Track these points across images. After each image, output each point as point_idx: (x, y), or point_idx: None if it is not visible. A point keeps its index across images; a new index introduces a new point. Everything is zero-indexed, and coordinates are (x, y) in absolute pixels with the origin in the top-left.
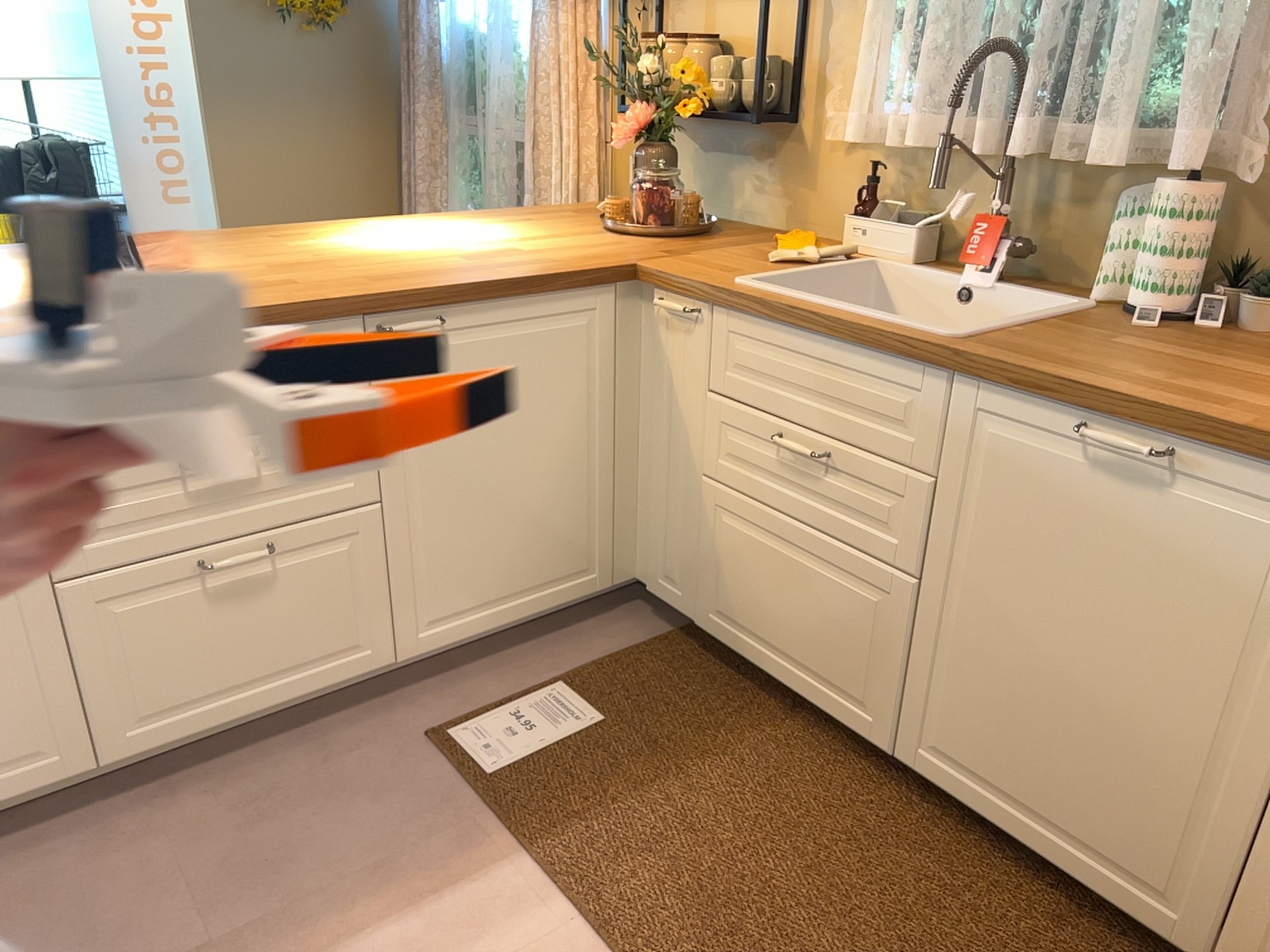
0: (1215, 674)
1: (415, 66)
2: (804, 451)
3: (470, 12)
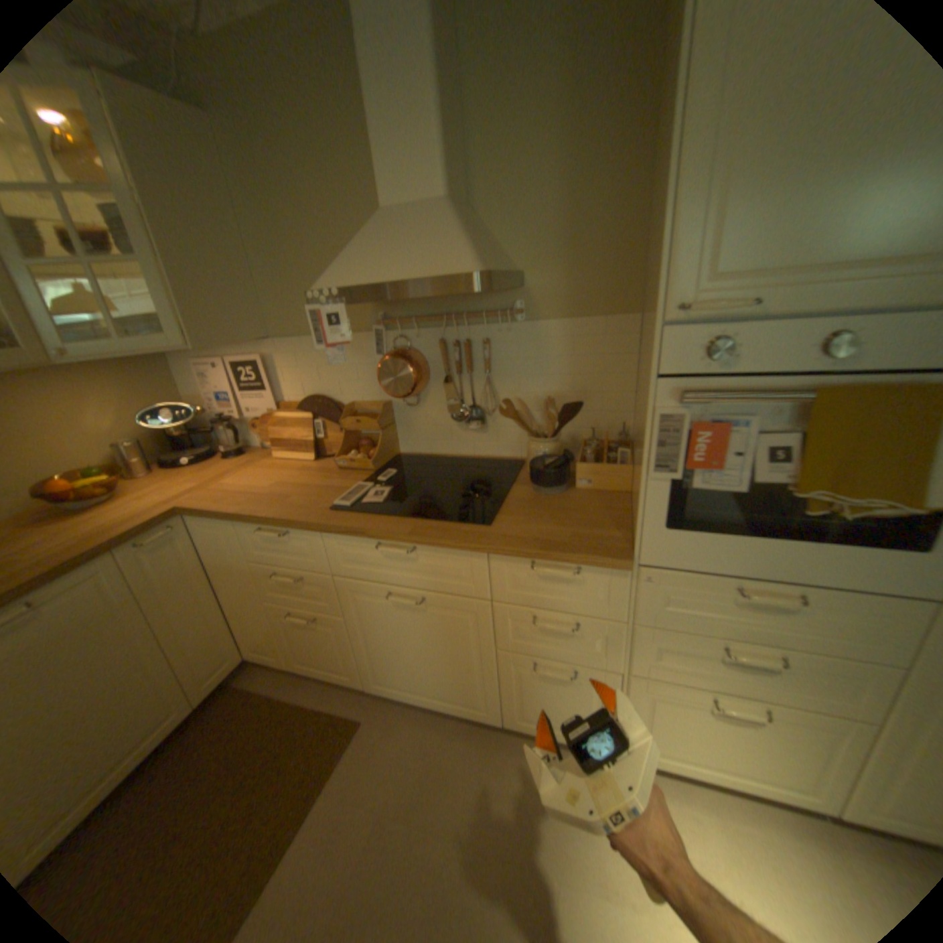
0: (117, 645)
1: None
2: None
3: None
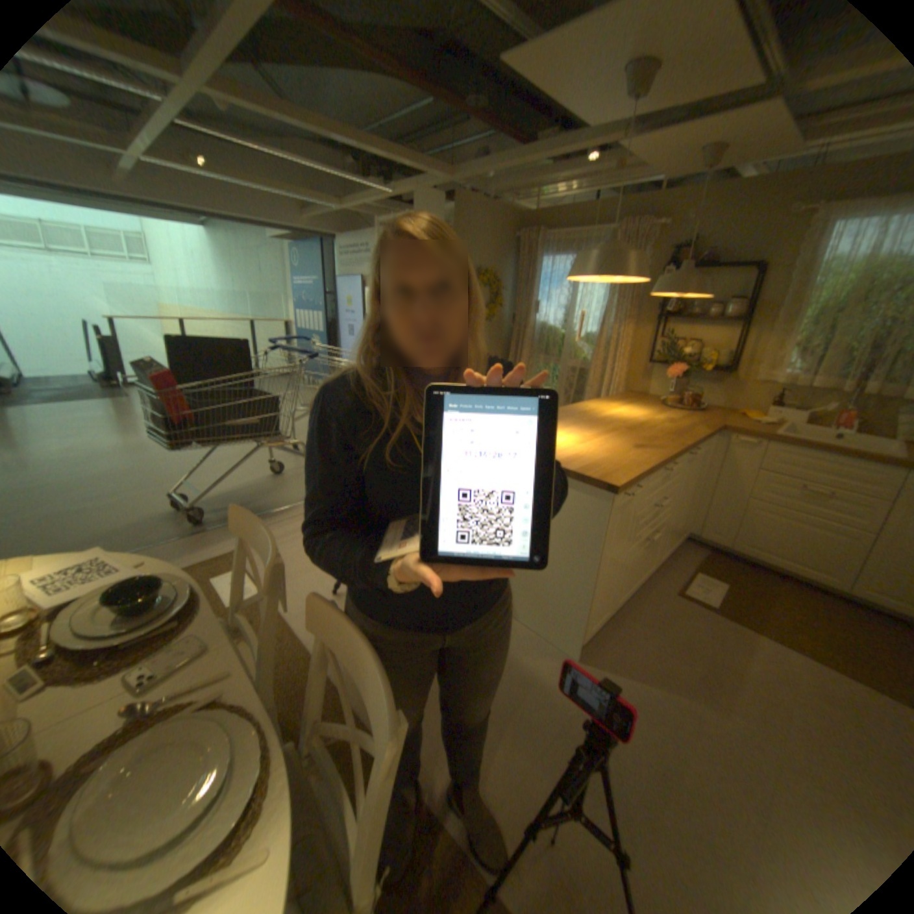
0: None
1: (522, 335)
2: (824, 492)
3: (547, 317)
